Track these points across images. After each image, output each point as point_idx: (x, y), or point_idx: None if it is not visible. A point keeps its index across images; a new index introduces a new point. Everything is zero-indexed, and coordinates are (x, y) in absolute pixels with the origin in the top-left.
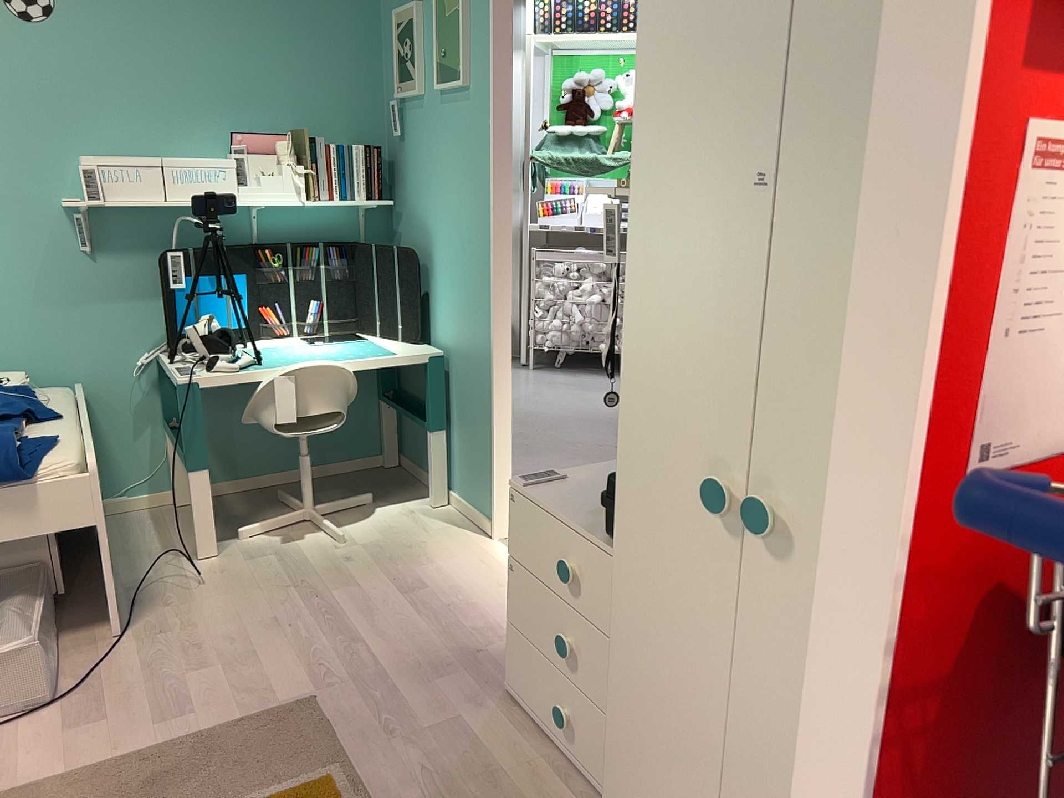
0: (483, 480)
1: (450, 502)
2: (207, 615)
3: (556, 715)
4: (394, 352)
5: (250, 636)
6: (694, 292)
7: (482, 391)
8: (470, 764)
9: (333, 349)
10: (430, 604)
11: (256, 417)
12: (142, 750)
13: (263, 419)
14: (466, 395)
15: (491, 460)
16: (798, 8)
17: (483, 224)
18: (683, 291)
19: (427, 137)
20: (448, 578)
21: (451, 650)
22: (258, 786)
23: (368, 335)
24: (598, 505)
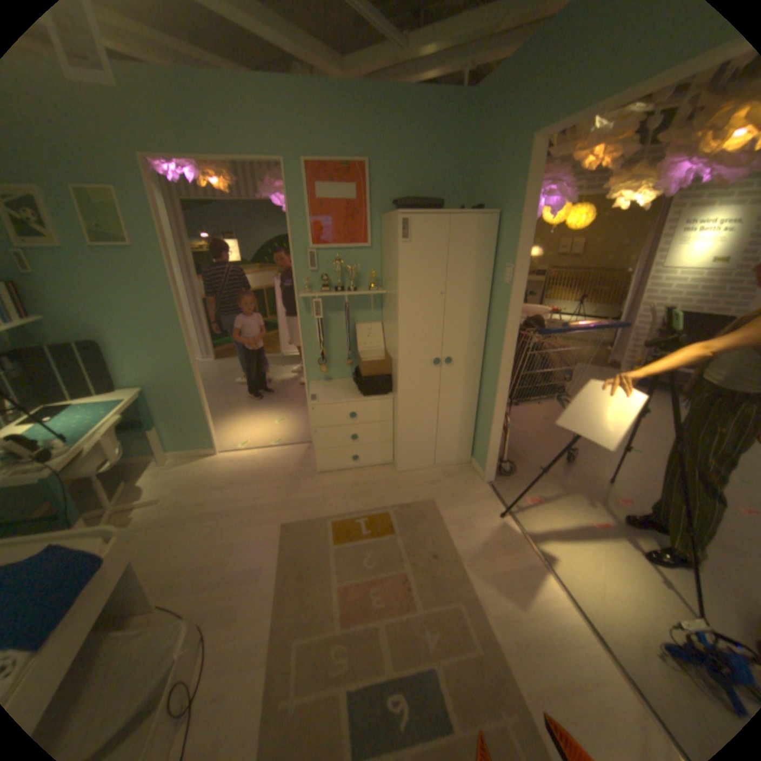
0: (199, 434)
1: (167, 458)
2: (174, 563)
3: (353, 458)
4: (118, 400)
5: (214, 544)
6: (422, 321)
7: (188, 395)
8: (345, 488)
9: (72, 416)
10: (247, 482)
11: (71, 475)
12: (274, 586)
13: (82, 472)
14: (170, 403)
15: (204, 423)
16: (448, 262)
17: (169, 317)
18: (419, 322)
19: (76, 273)
20: (232, 473)
21: (283, 481)
22: (324, 543)
23: (59, 403)
24: (342, 394)
